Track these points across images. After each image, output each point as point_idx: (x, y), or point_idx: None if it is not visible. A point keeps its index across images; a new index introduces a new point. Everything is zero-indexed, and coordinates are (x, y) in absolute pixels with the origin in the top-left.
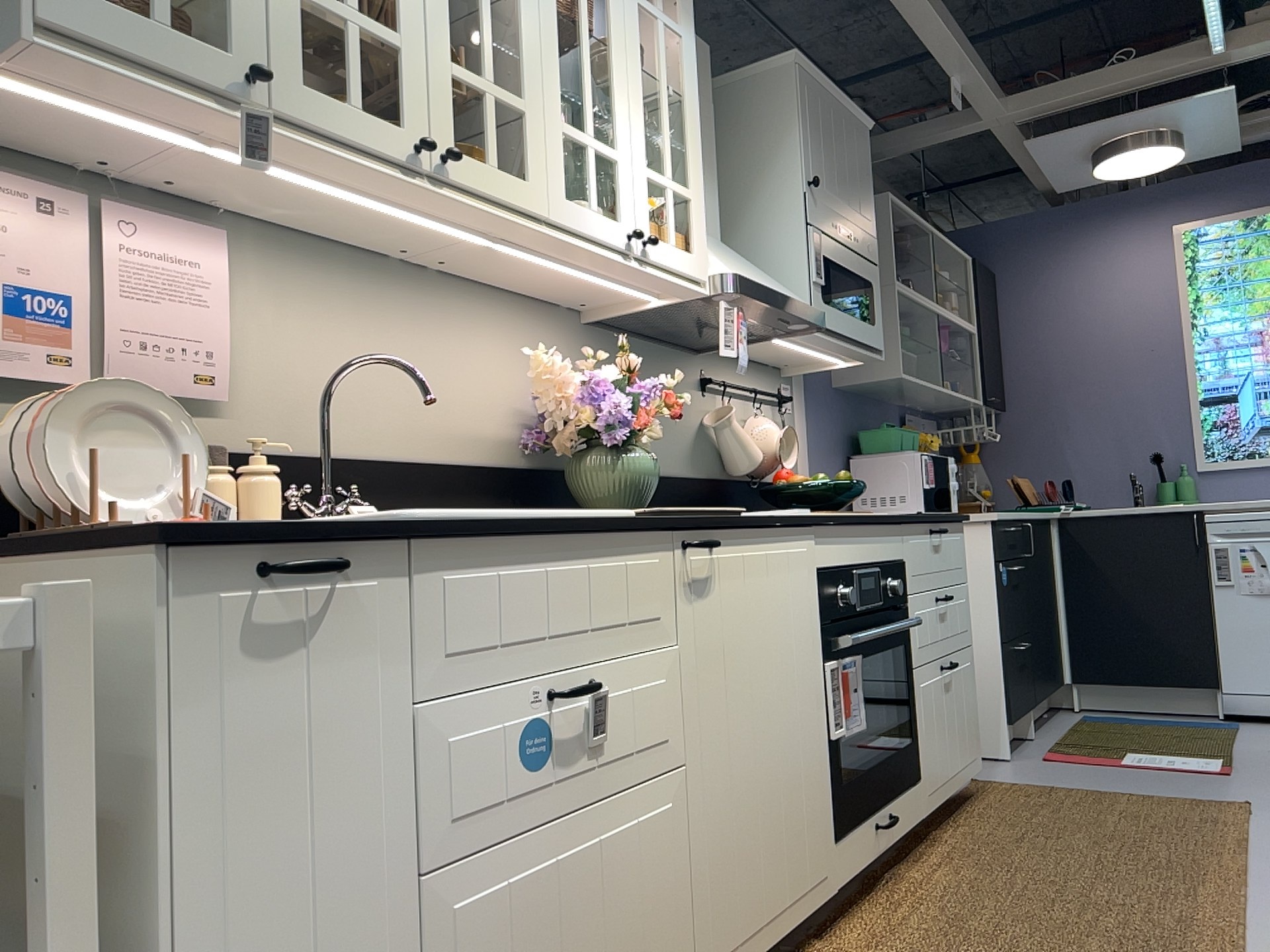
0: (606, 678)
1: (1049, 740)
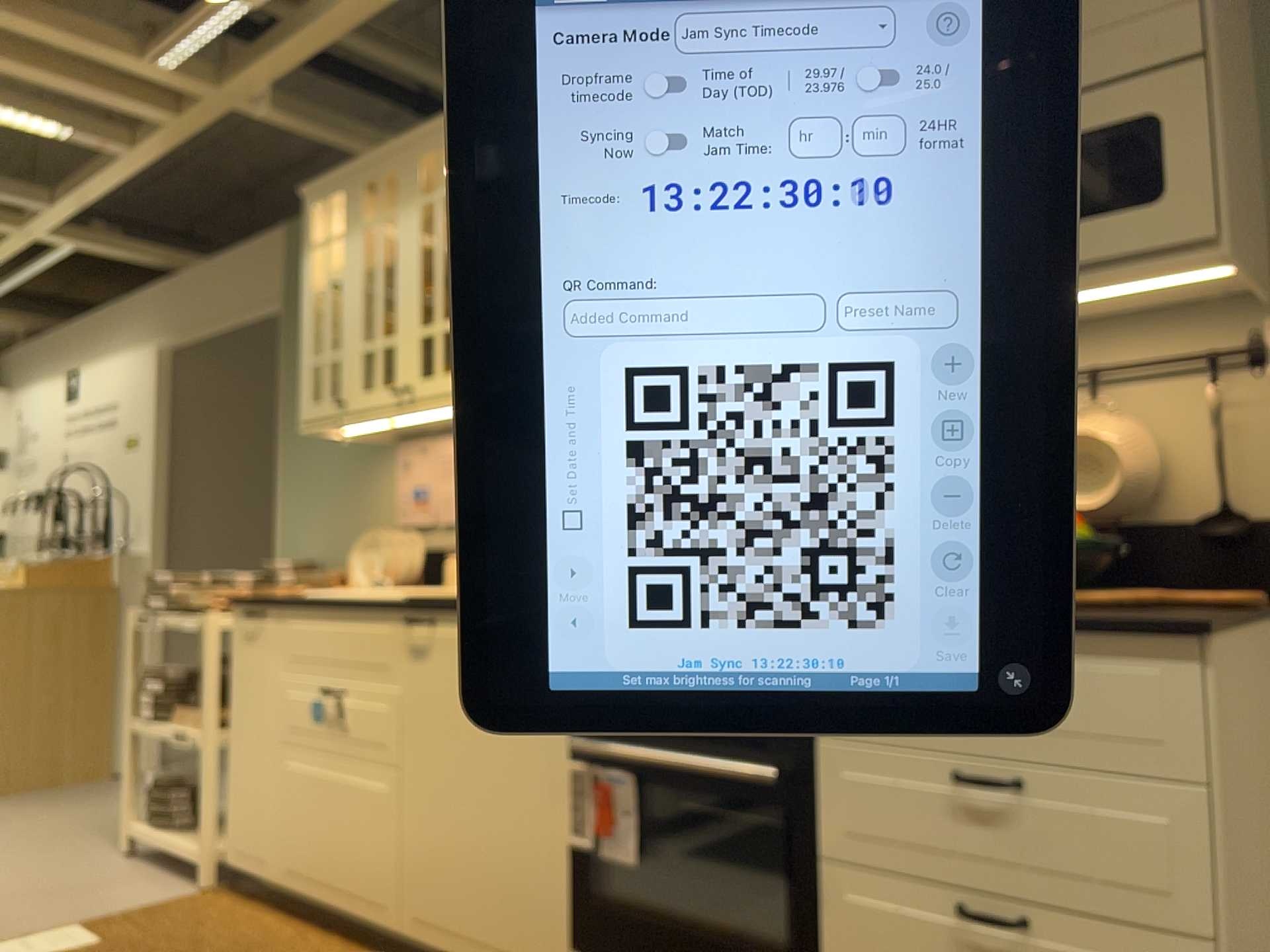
0: (352, 691)
1: None
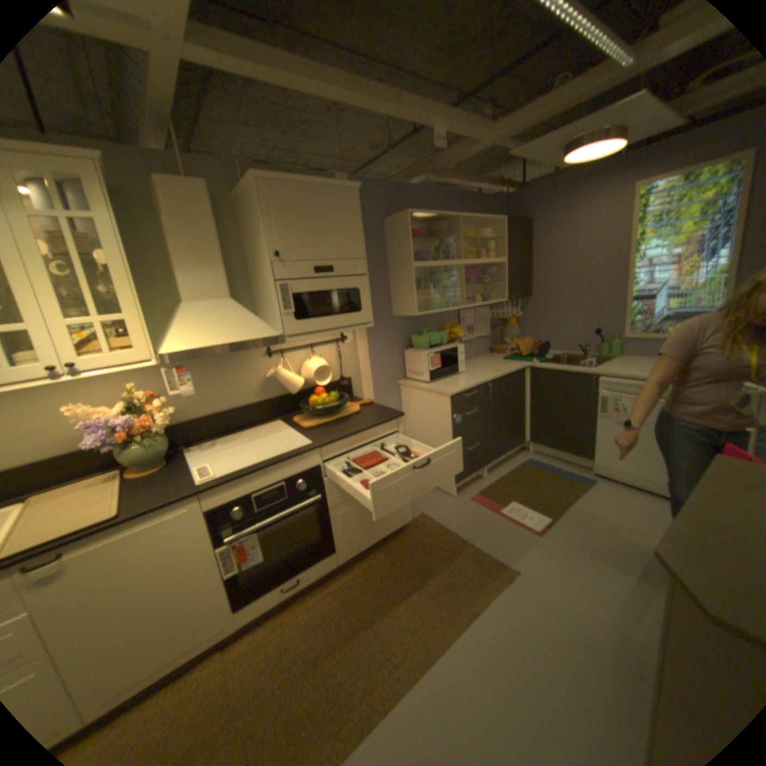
0: None
1: (490, 482)
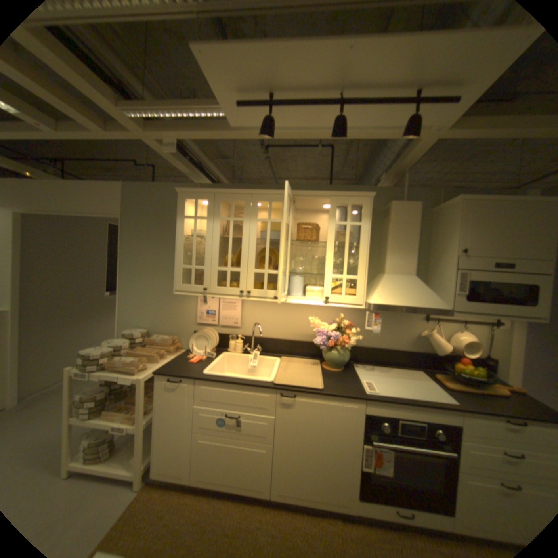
0: (245, 417)
1: None
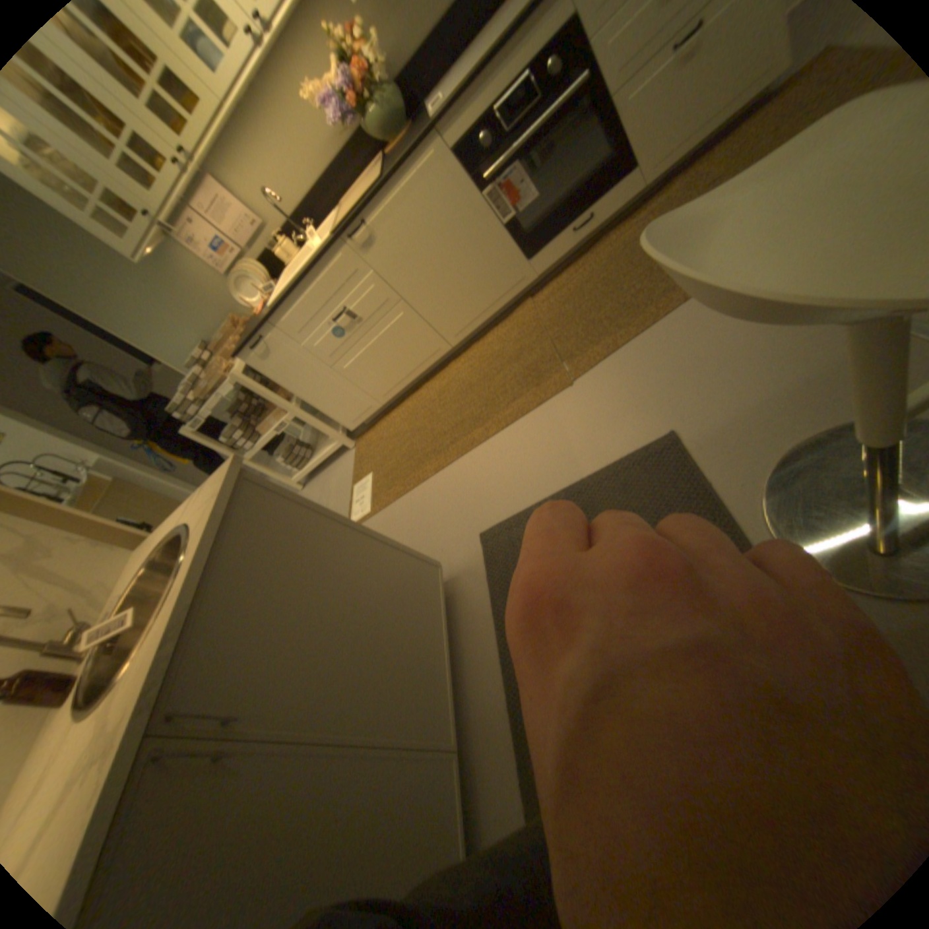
0: (349, 300)
1: None
